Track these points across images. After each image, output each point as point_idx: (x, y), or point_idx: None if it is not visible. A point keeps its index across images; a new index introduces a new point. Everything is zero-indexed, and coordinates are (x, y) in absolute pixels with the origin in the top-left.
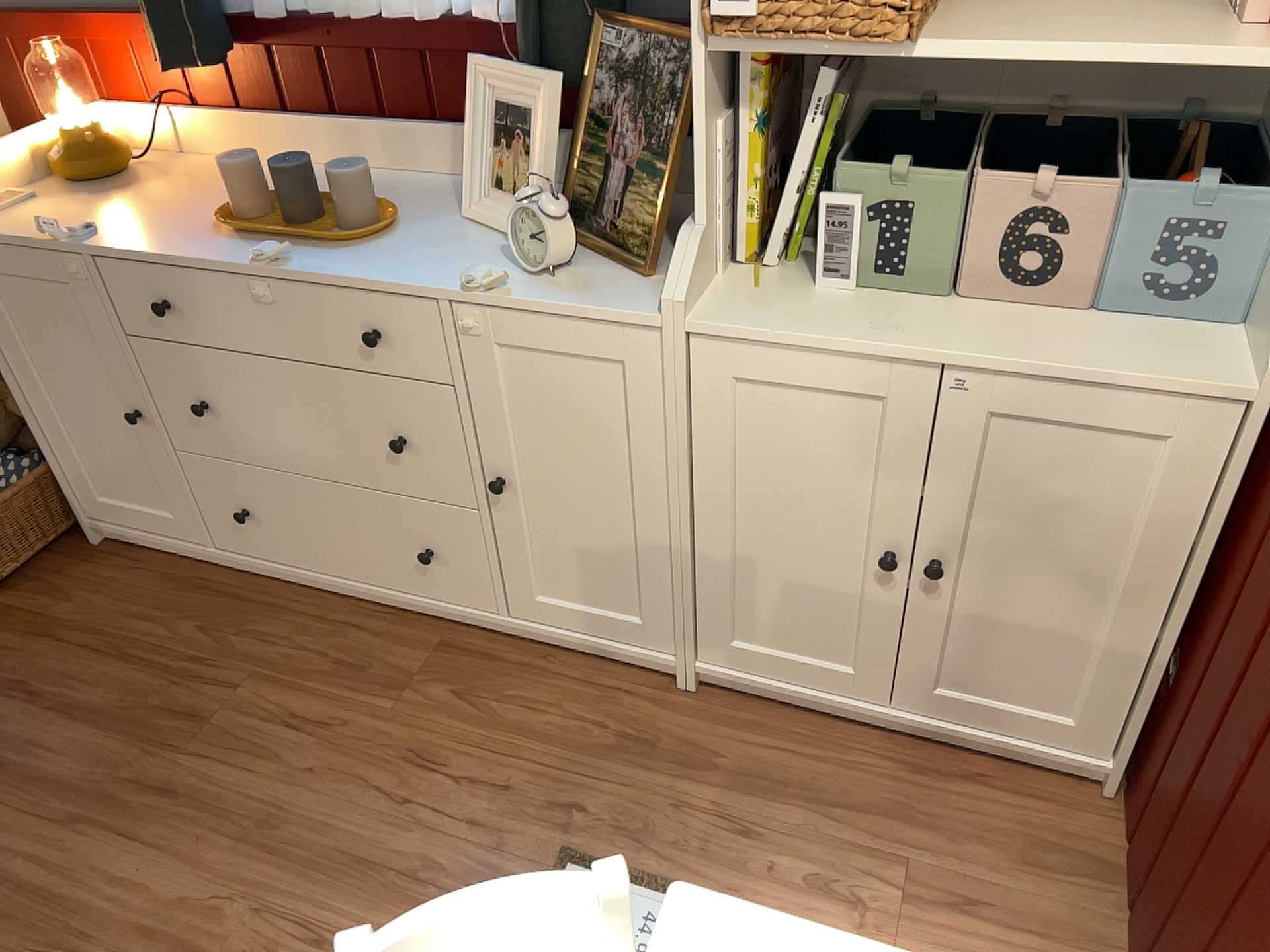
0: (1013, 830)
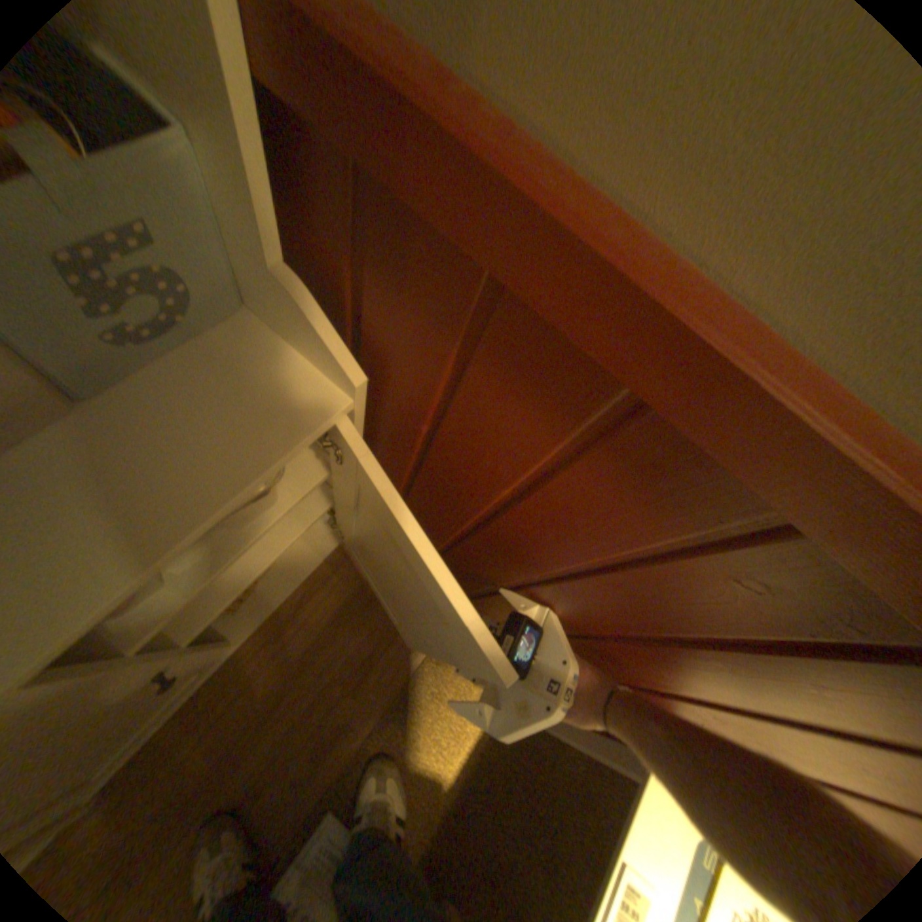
0: (350, 603)
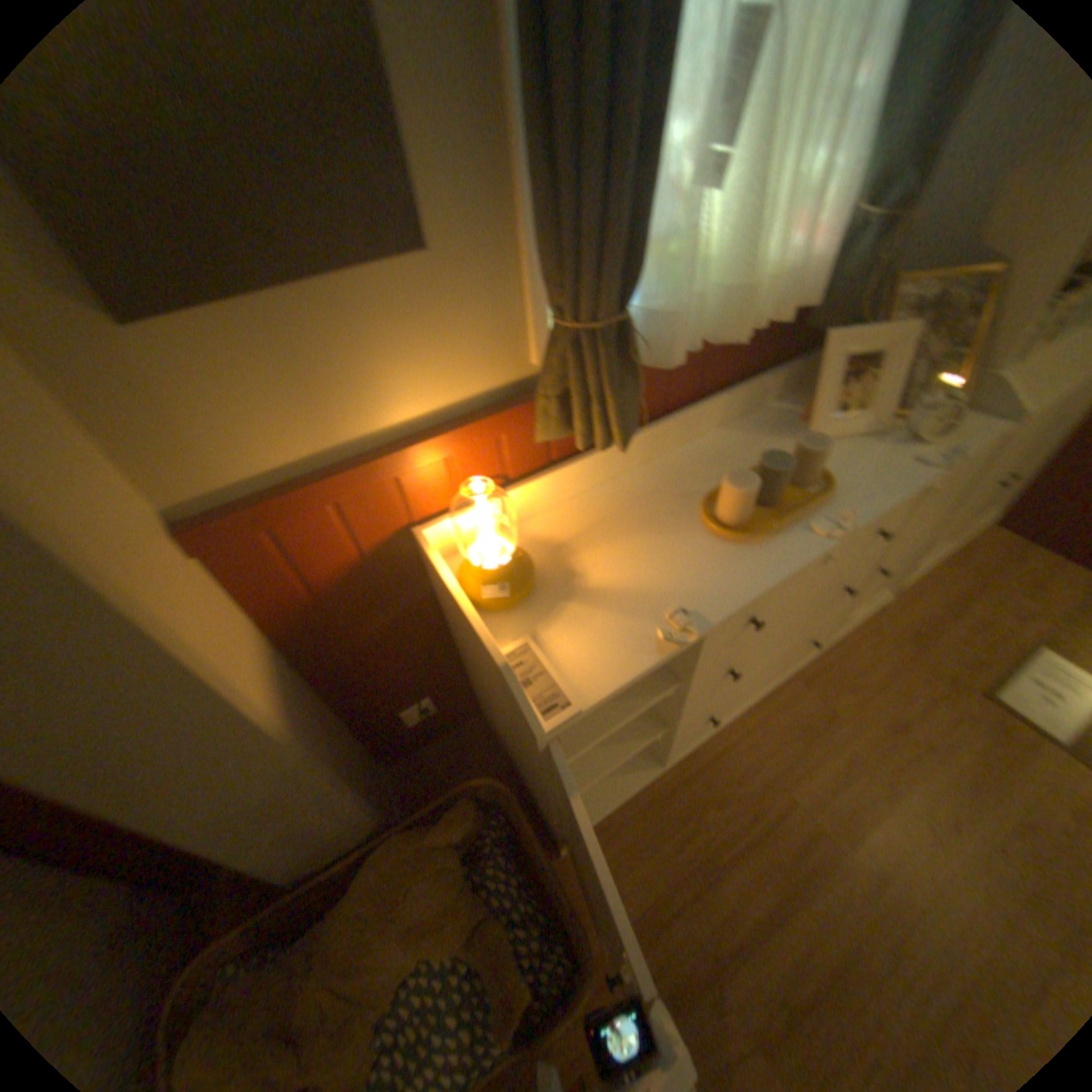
0: (1004, 556)
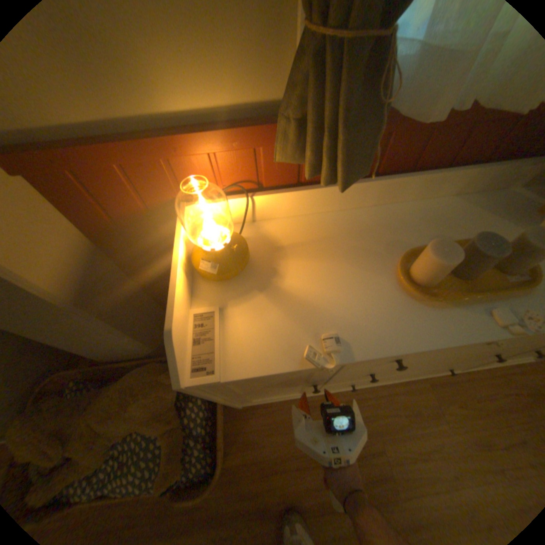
0: None
